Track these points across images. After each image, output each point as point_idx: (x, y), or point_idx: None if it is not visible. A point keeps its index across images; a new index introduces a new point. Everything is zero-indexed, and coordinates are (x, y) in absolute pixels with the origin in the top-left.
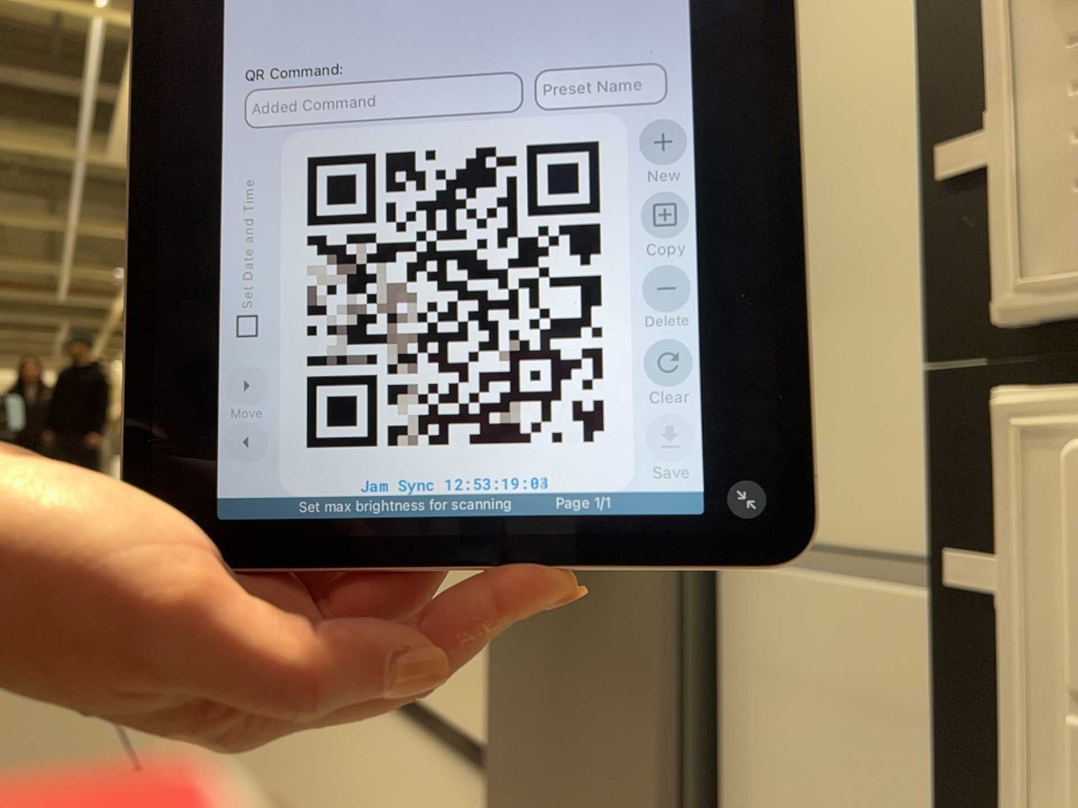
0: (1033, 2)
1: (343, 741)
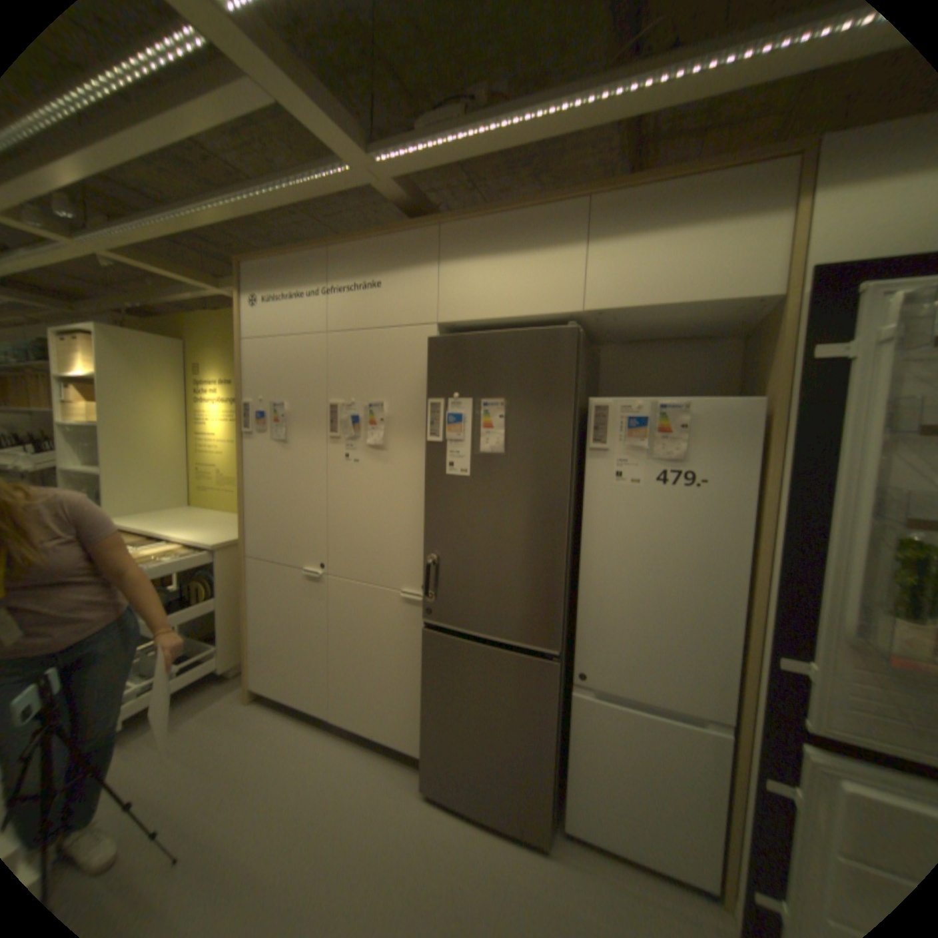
0: (829, 645)
1: (286, 760)
